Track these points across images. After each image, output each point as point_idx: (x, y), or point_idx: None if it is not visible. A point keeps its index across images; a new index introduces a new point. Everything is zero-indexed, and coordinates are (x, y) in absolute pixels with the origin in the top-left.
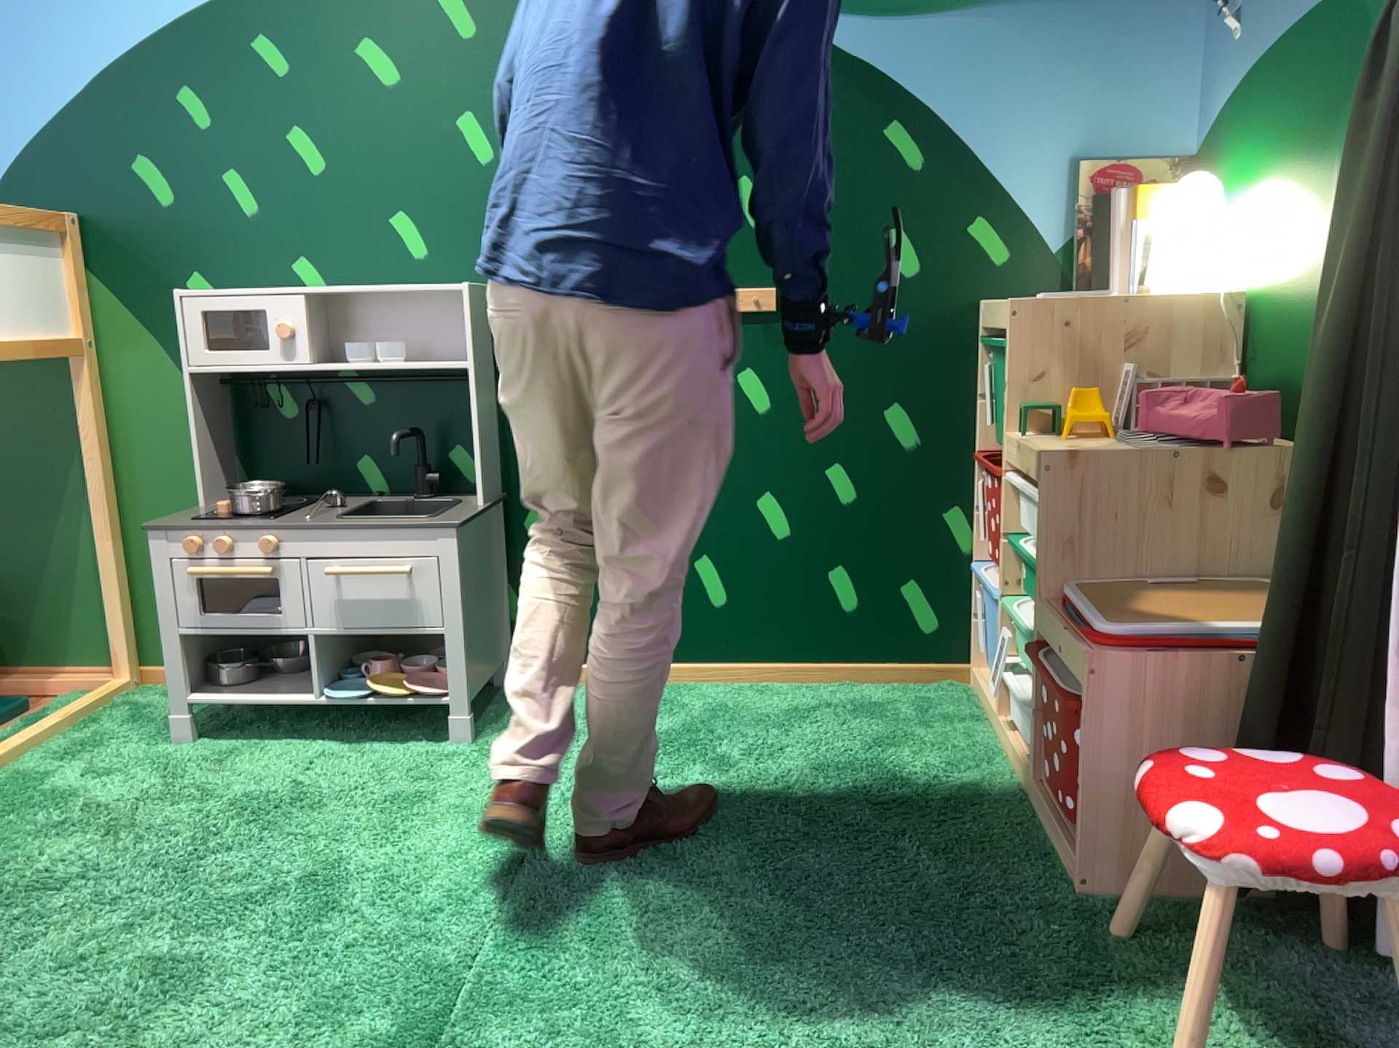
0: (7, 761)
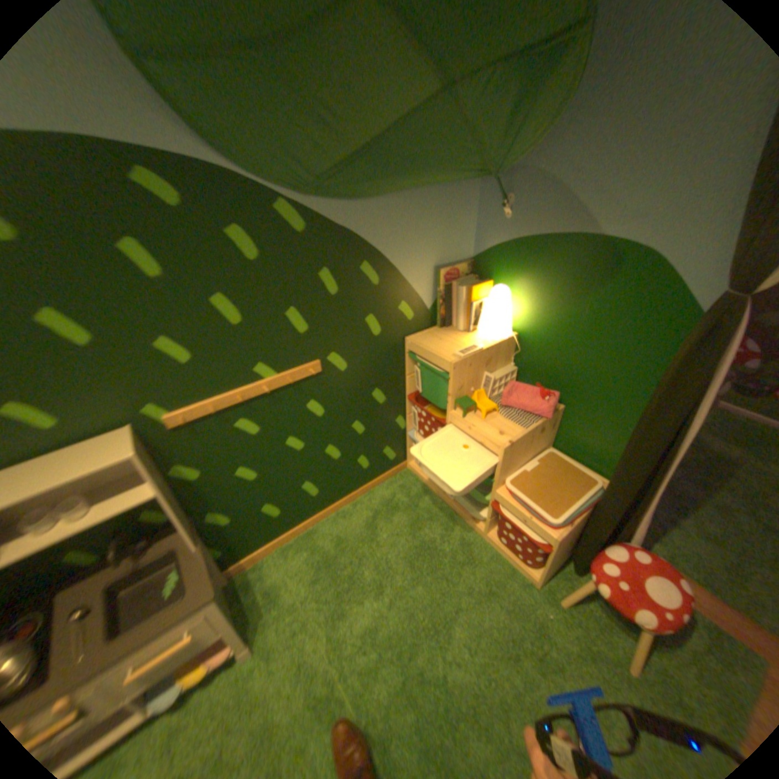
0: None
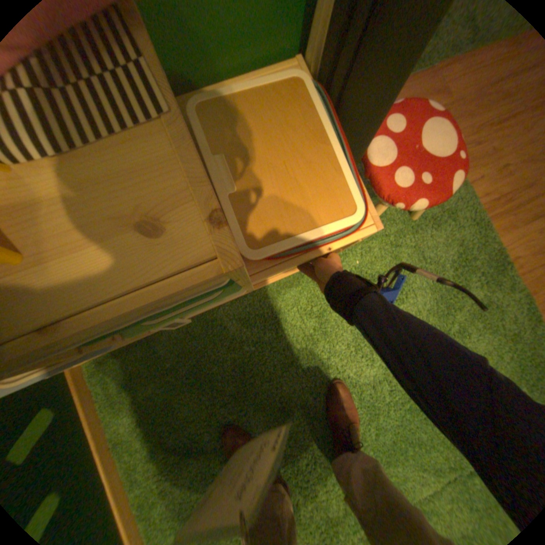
0: None
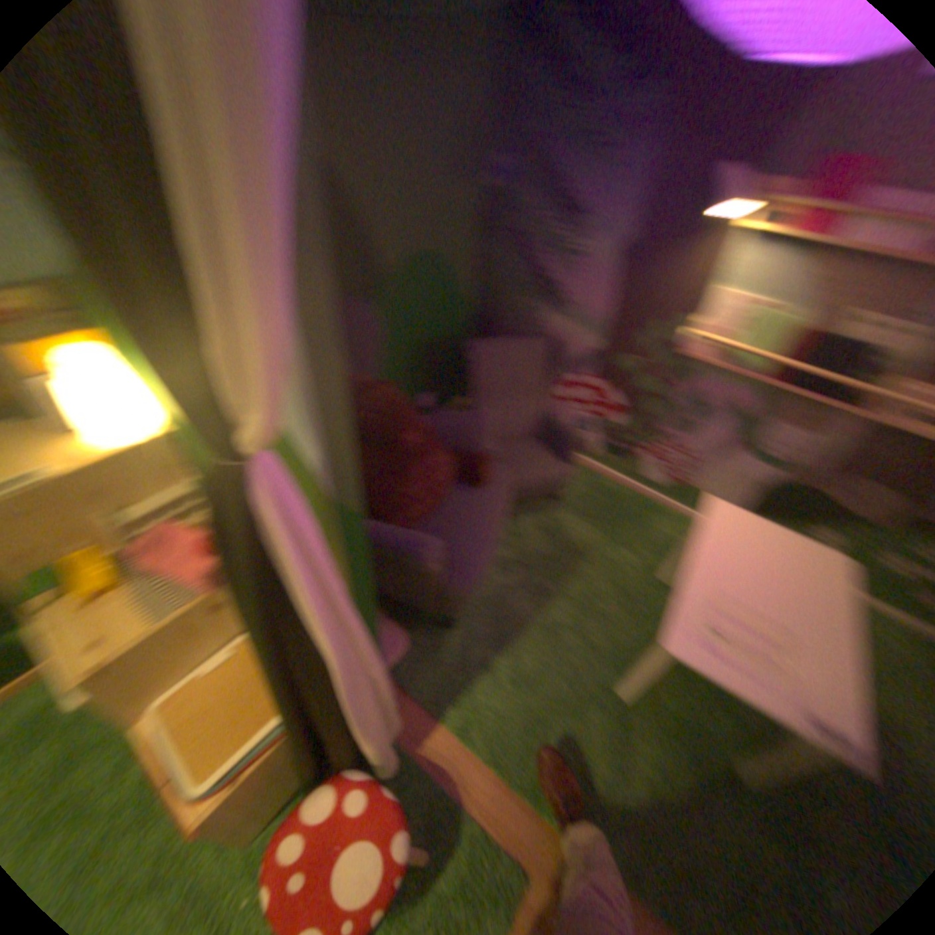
0: None
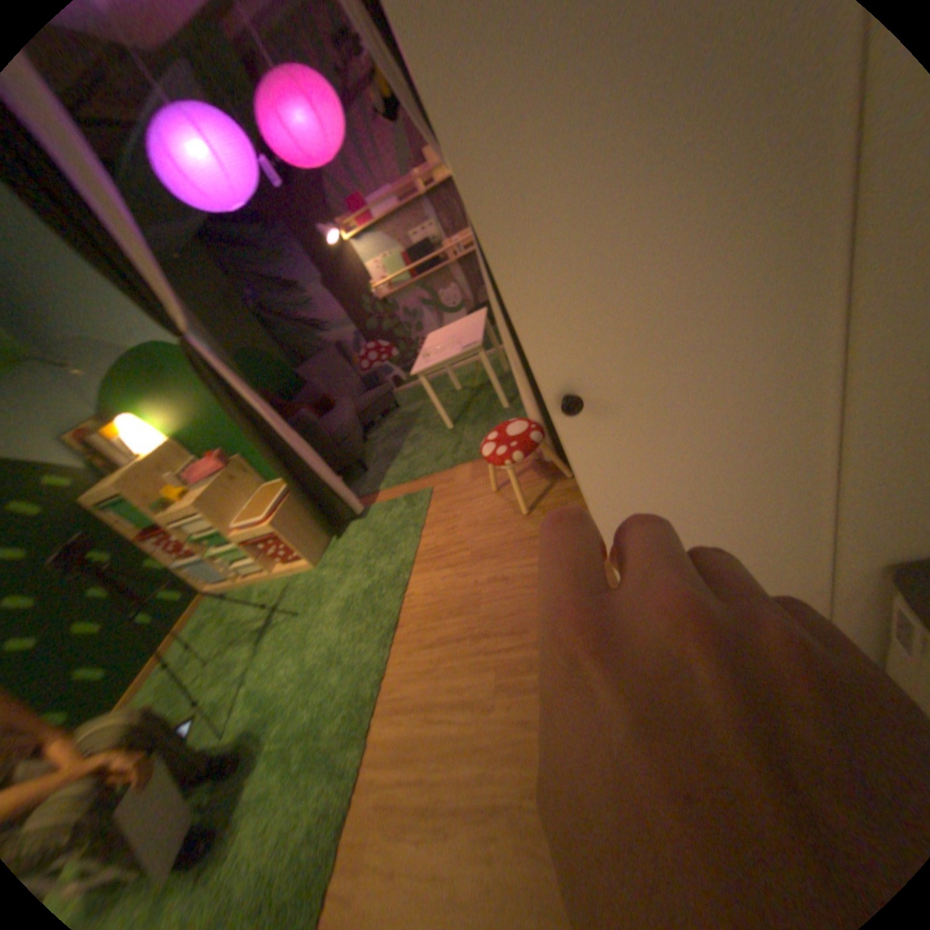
0: None
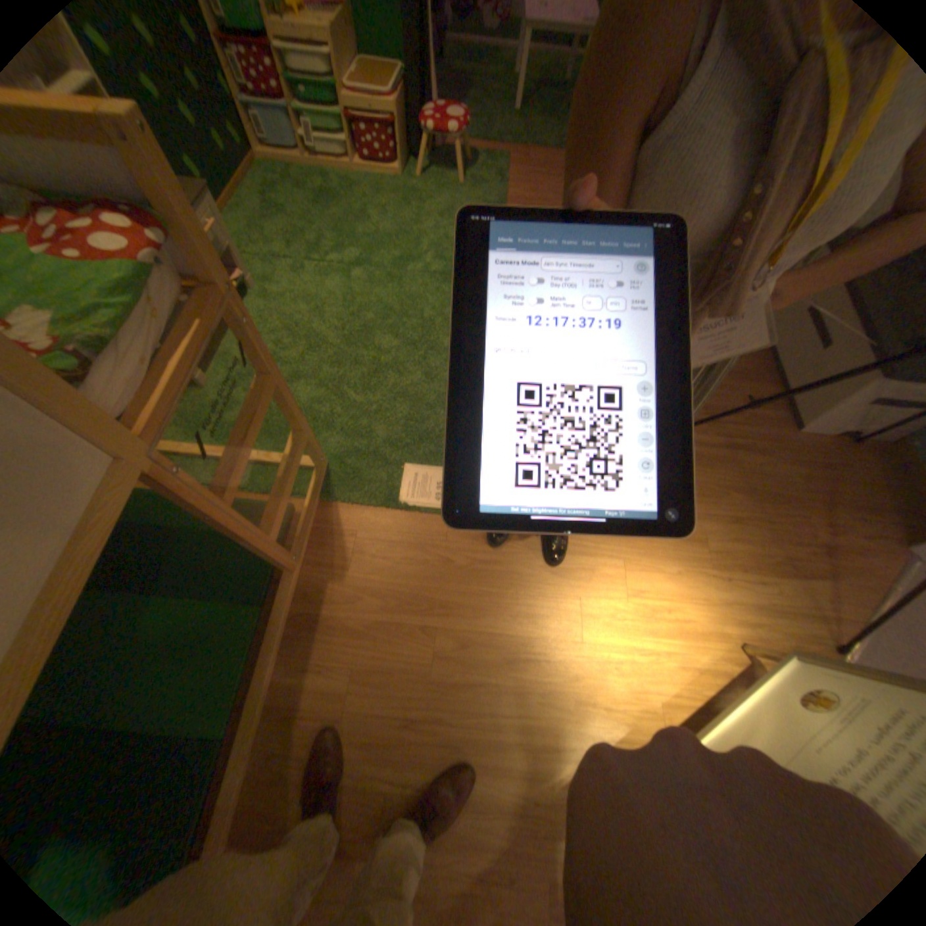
0: (196, 447)
